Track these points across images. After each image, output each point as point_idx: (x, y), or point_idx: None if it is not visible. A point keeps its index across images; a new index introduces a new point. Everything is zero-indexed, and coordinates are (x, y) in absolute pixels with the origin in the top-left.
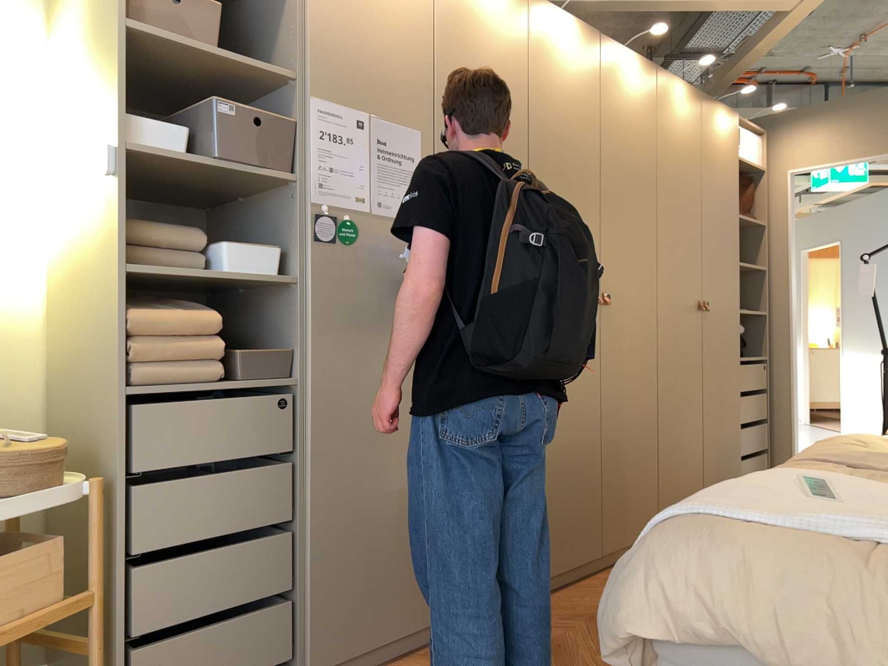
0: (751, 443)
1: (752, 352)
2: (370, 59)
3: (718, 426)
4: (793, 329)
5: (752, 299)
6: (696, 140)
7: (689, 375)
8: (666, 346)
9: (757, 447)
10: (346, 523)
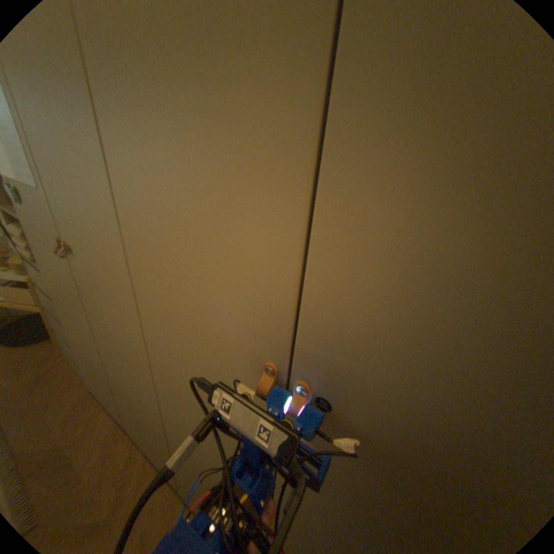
0: None
1: None
2: None
3: None
4: None
5: None
6: None
7: None
8: None
9: None
10: (77, 352)
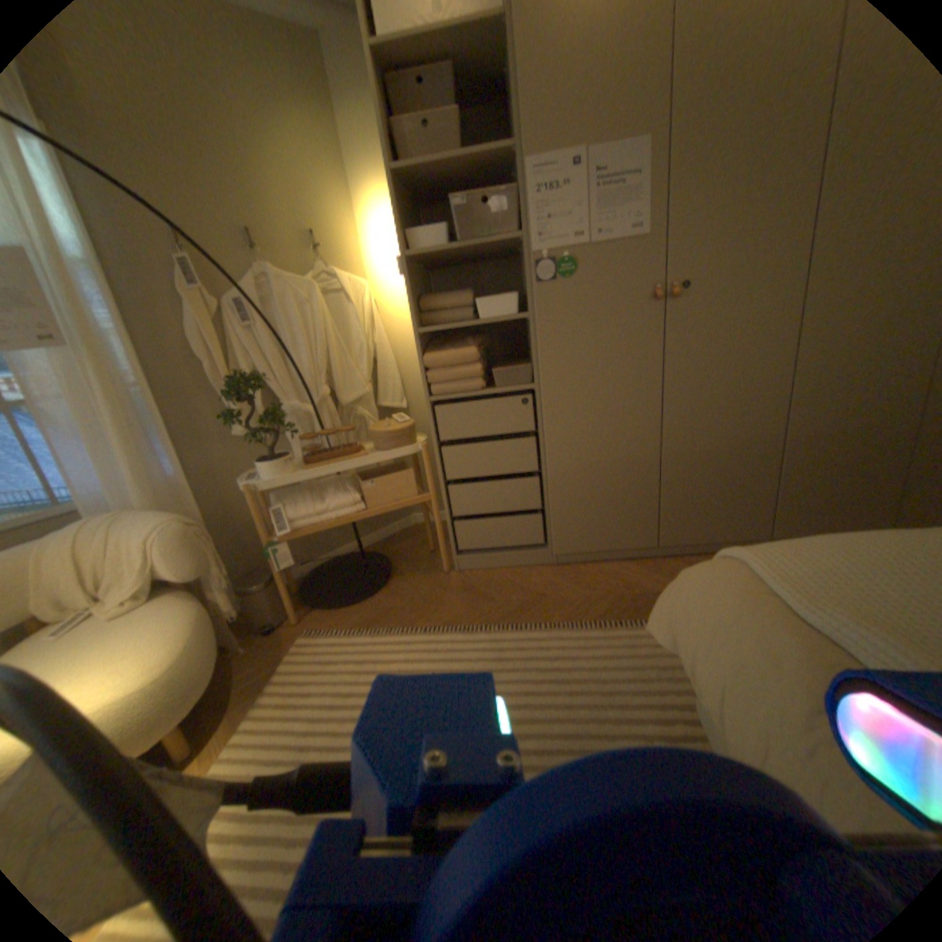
0: None
1: None
2: (584, 82)
3: None
4: None
5: None
6: None
7: None
8: None
9: None
10: (576, 475)
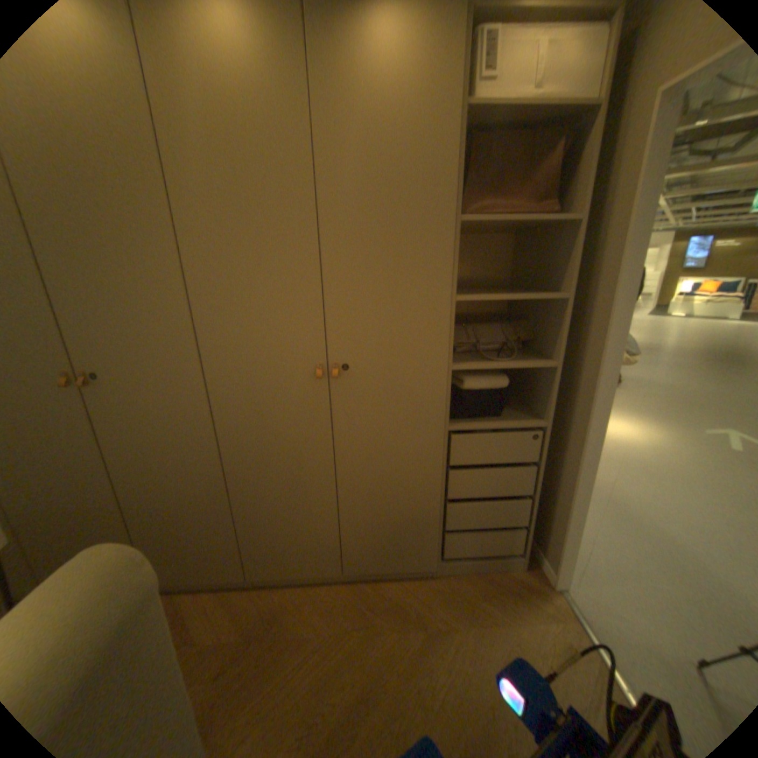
0: (475, 522)
1: (540, 411)
2: None
3: (374, 505)
4: (603, 399)
5: (552, 338)
6: (284, 107)
7: (293, 453)
8: (230, 424)
9: (494, 528)
10: None
